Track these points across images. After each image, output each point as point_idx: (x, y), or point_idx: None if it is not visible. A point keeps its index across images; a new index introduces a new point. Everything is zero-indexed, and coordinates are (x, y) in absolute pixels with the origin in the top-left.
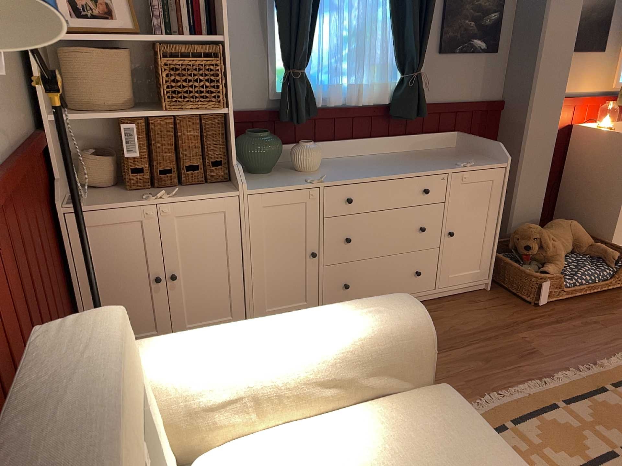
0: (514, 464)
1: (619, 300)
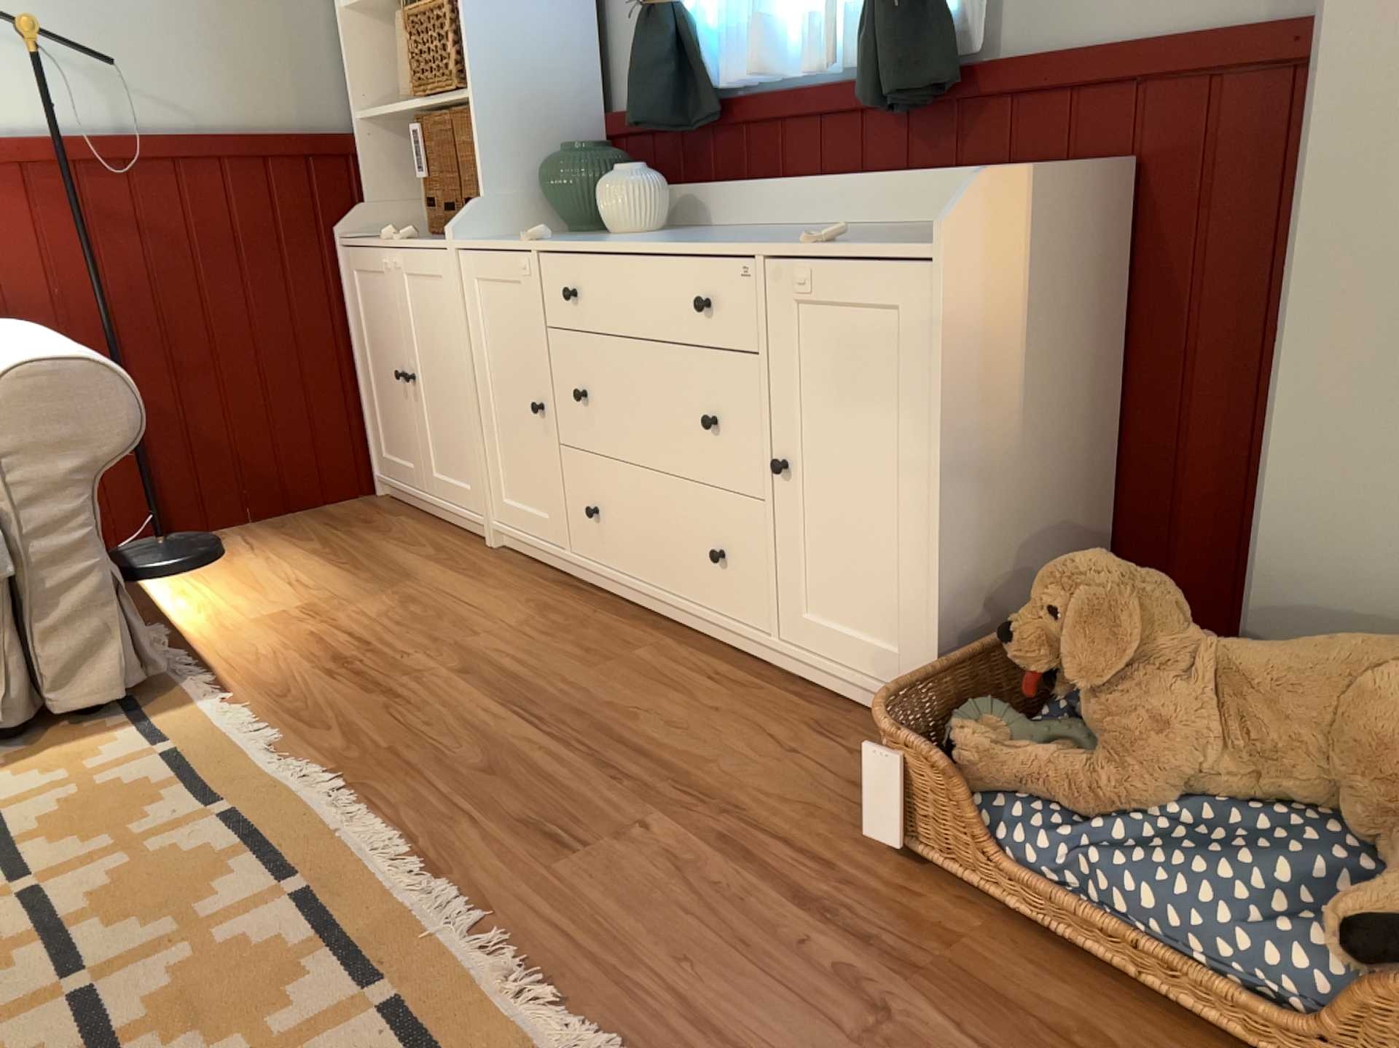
0: None
1: None
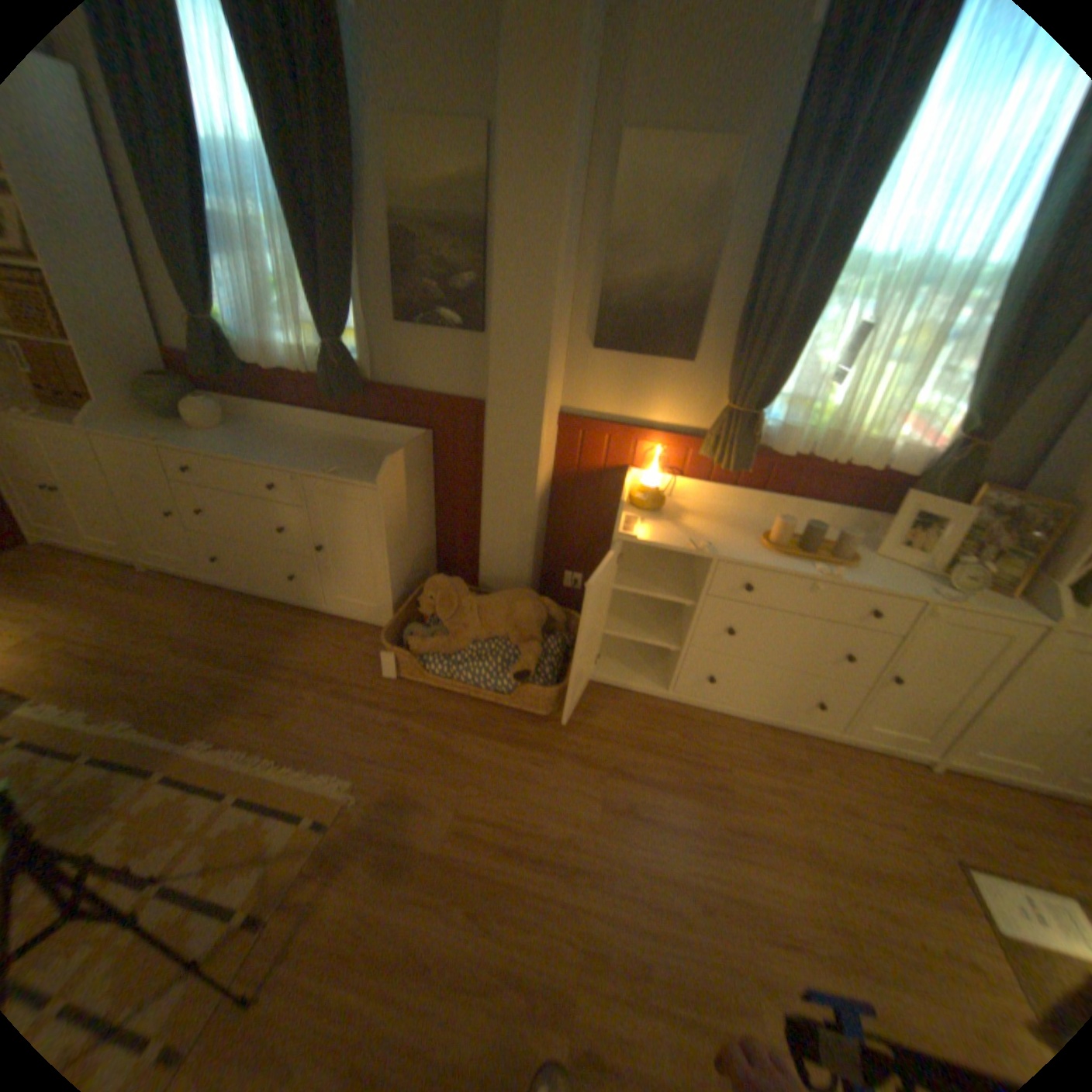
0: None
1: (499, 727)
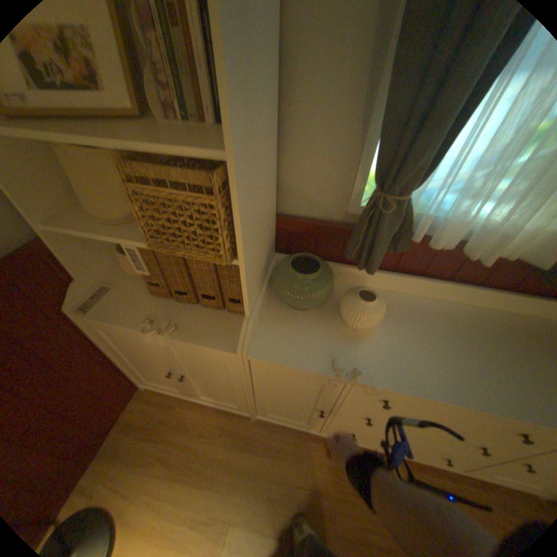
0: None
1: None
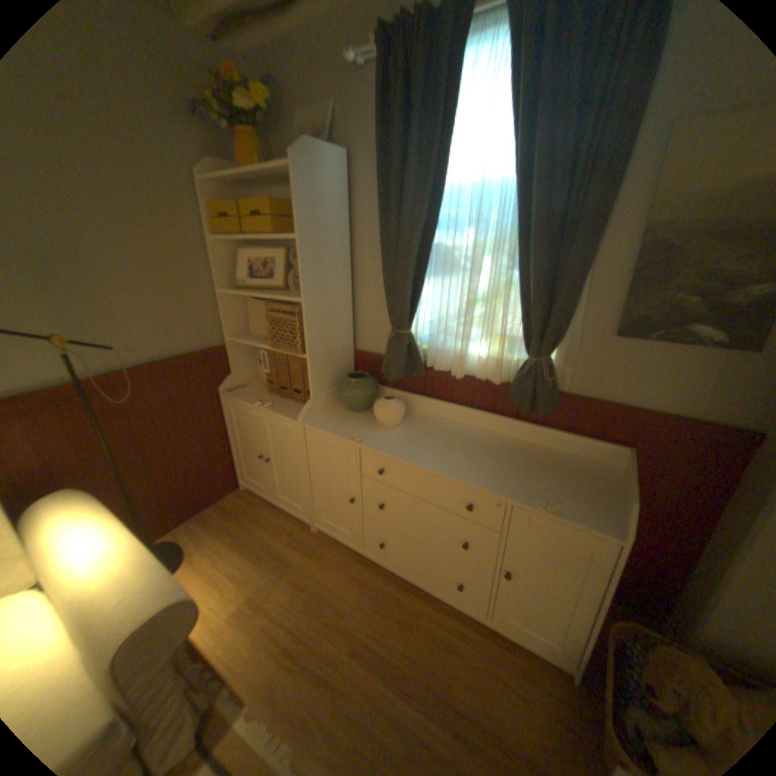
0: None
1: None
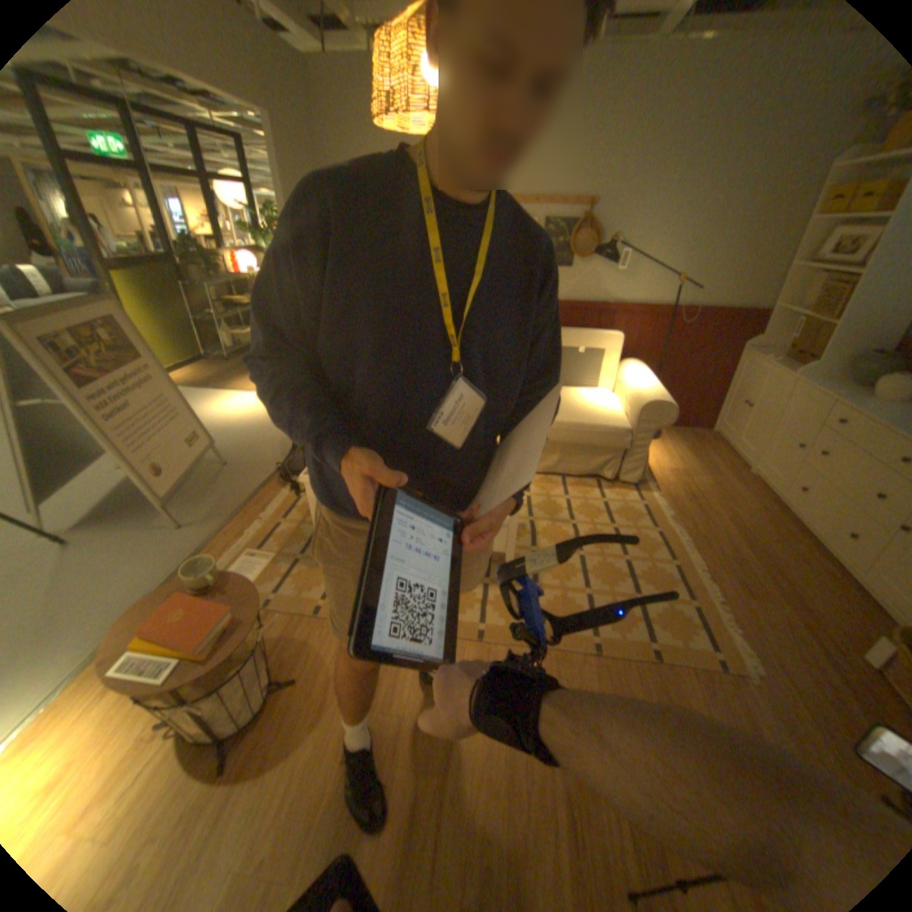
0: (585, 423)
1: None
